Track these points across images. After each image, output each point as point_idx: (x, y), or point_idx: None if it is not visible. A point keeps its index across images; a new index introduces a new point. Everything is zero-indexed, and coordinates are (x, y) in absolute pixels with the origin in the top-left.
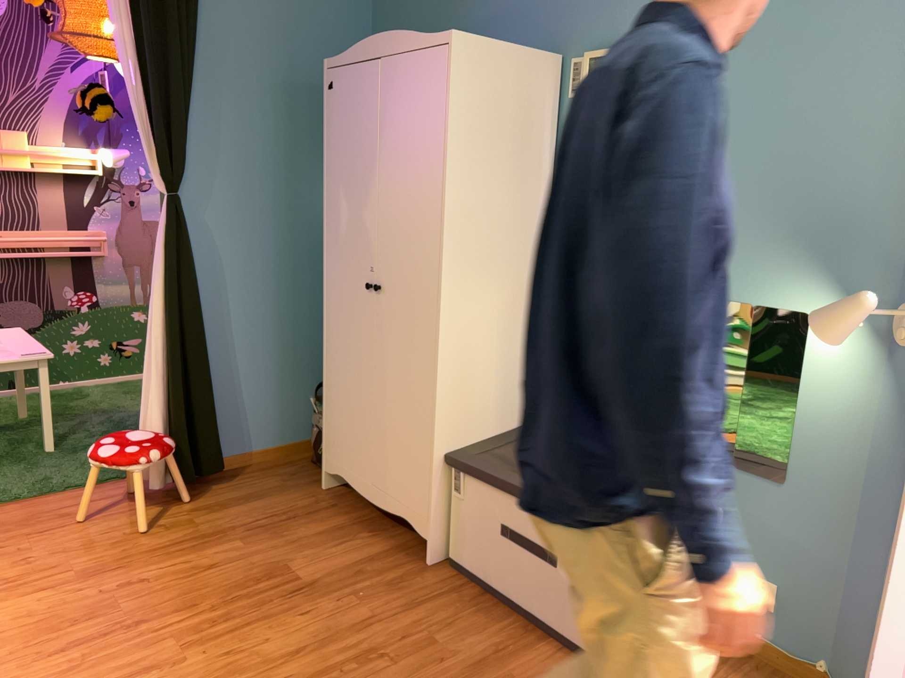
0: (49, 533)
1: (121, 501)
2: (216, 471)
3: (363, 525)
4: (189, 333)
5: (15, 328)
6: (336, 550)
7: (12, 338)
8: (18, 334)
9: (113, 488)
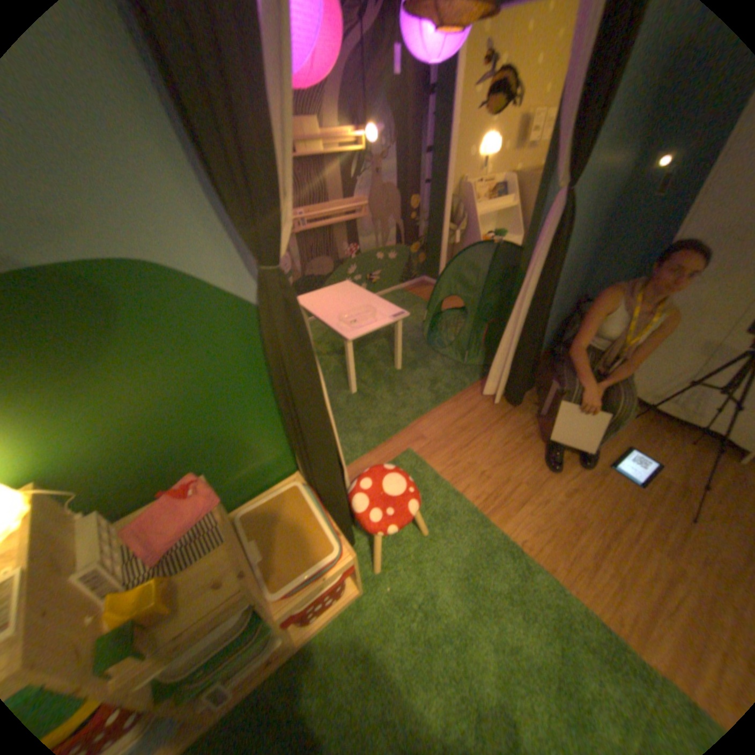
0: (470, 446)
1: (483, 412)
2: (532, 387)
3: (656, 427)
4: (548, 306)
5: (344, 285)
6: (664, 452)
7: (357, 296)
8: (353, 291)
9: (467, 401)
